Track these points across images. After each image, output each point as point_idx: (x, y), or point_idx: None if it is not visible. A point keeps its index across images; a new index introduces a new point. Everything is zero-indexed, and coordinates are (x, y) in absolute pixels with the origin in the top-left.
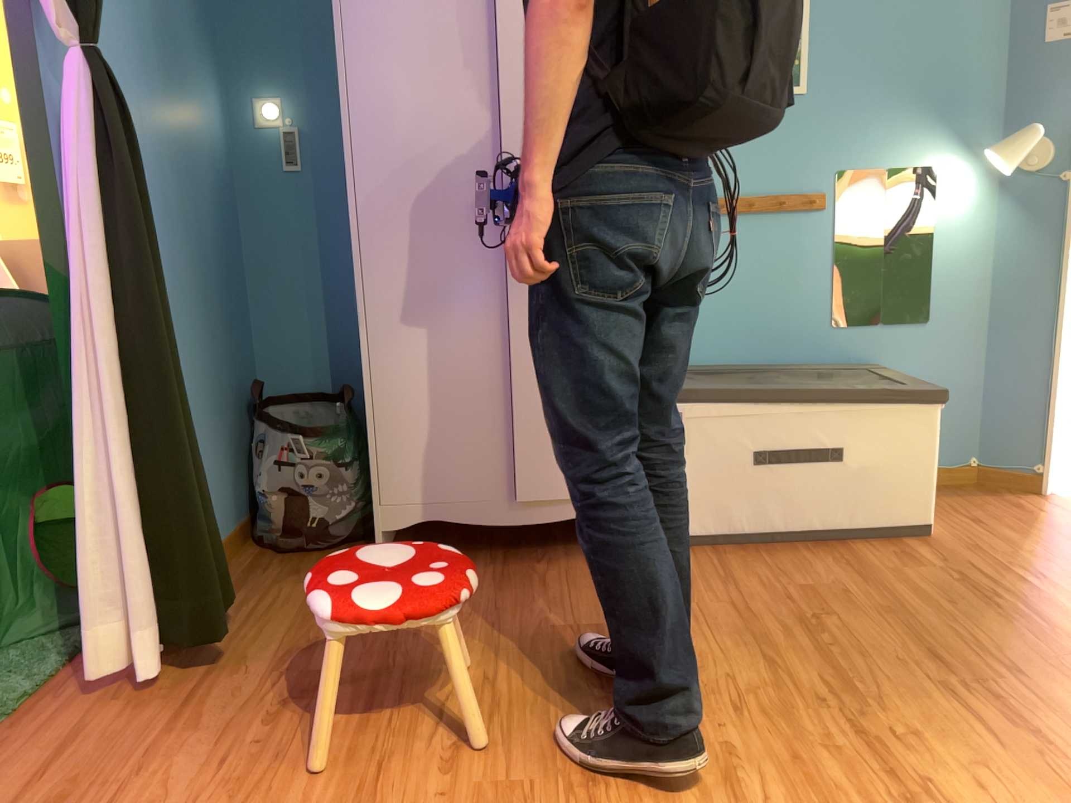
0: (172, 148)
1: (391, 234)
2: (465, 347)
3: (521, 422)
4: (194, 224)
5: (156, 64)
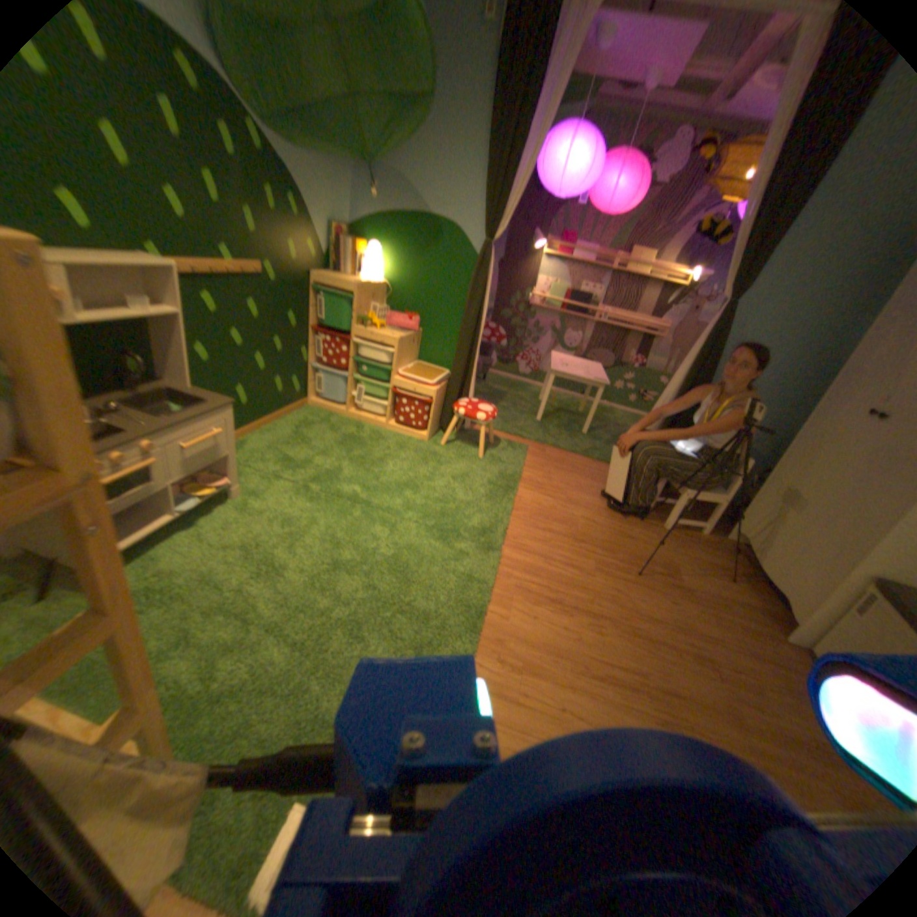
0: (810, 346)
1: (825, 411)
2: (806, 478)
3: (799, 531)
4: (802, 381)
5: (825, 309)
